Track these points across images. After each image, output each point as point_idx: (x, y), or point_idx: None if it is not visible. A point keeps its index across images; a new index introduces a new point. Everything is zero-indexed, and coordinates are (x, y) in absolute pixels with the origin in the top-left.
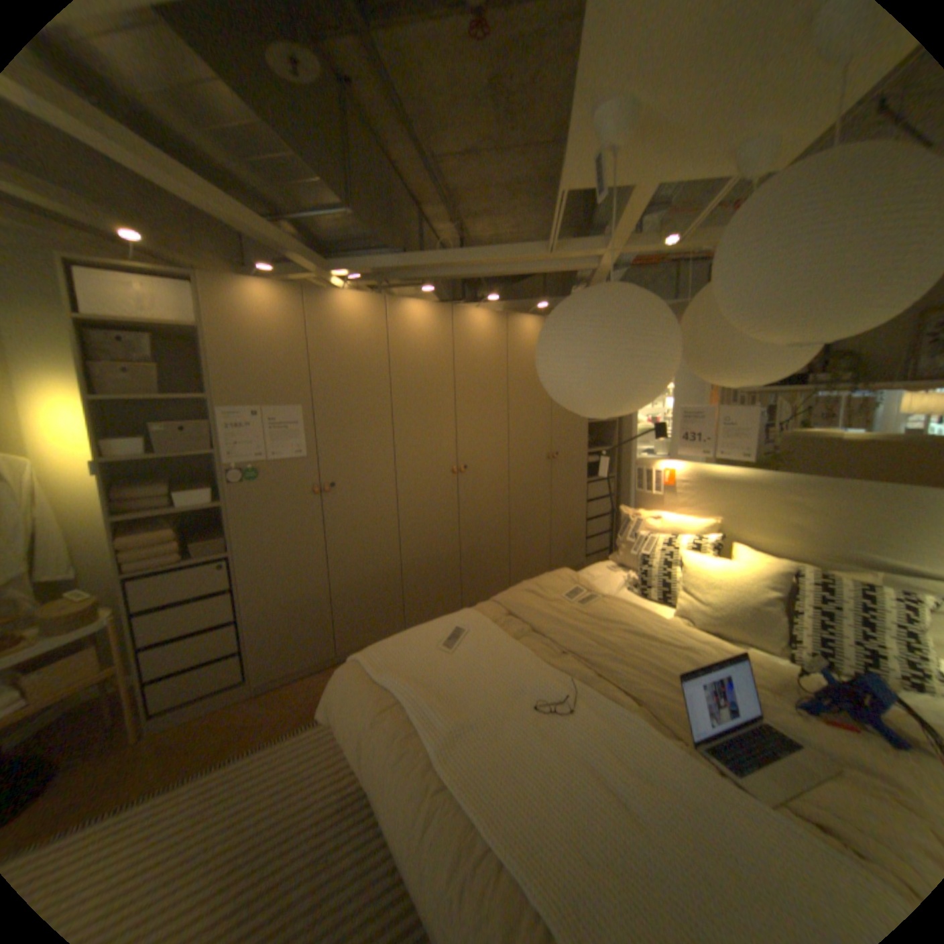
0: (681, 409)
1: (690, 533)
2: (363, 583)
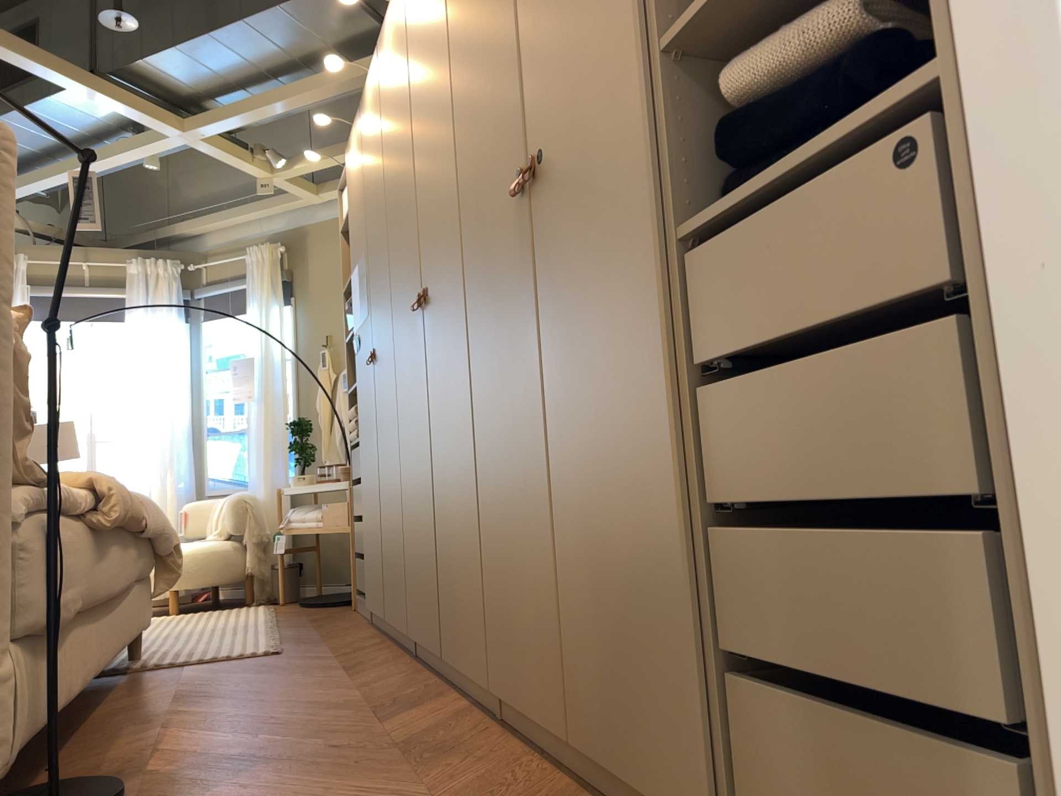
0: None
1: None
2: (393, 506)
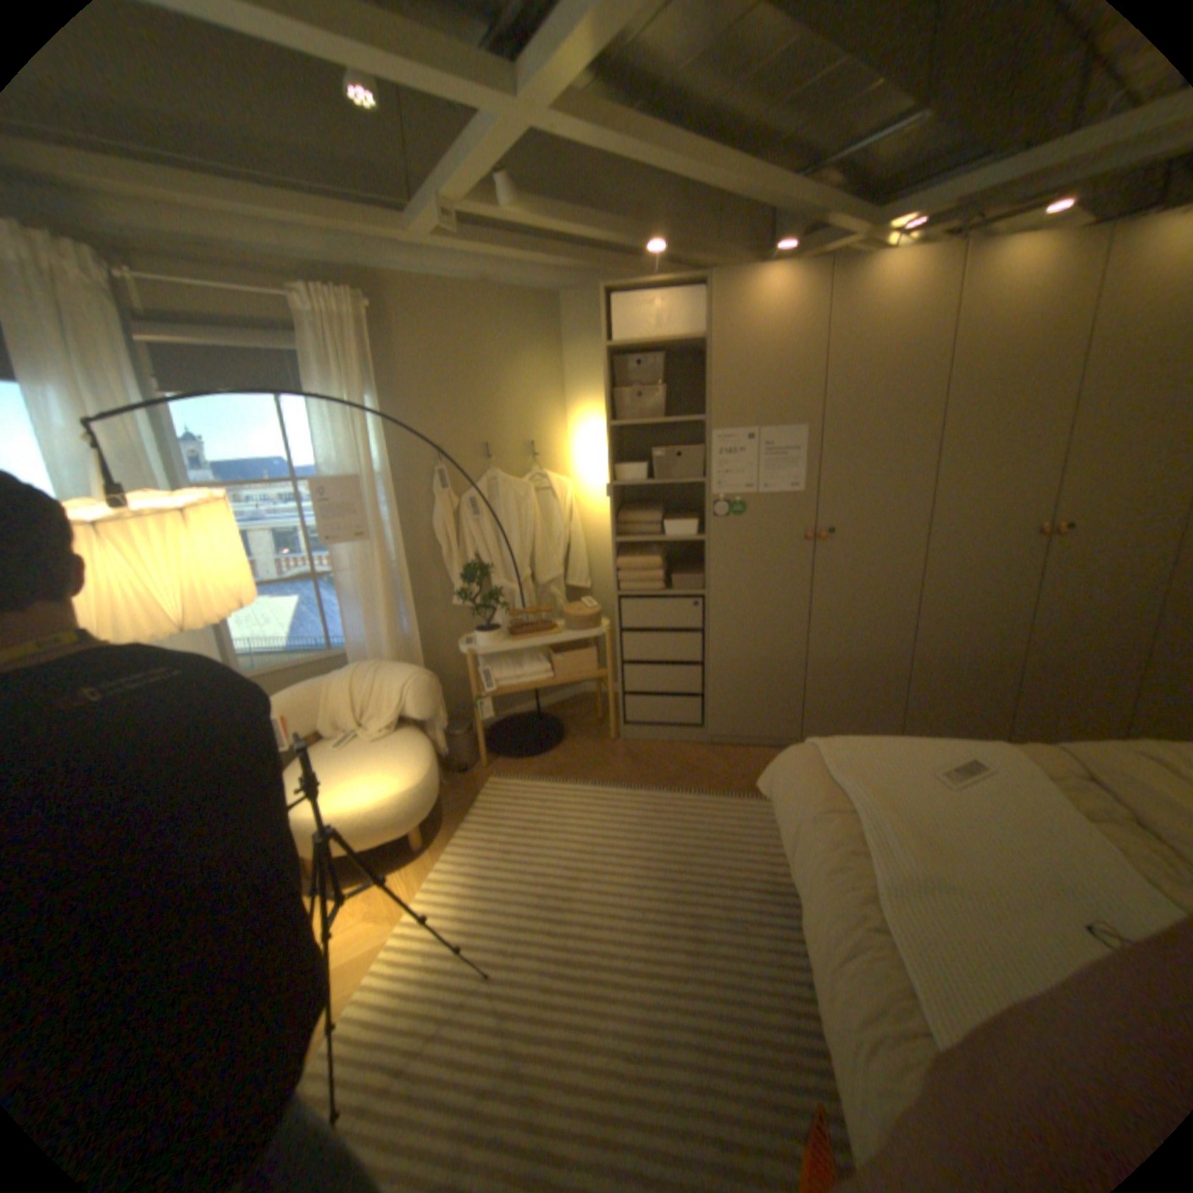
0: None
1: None
2: (851, 663)
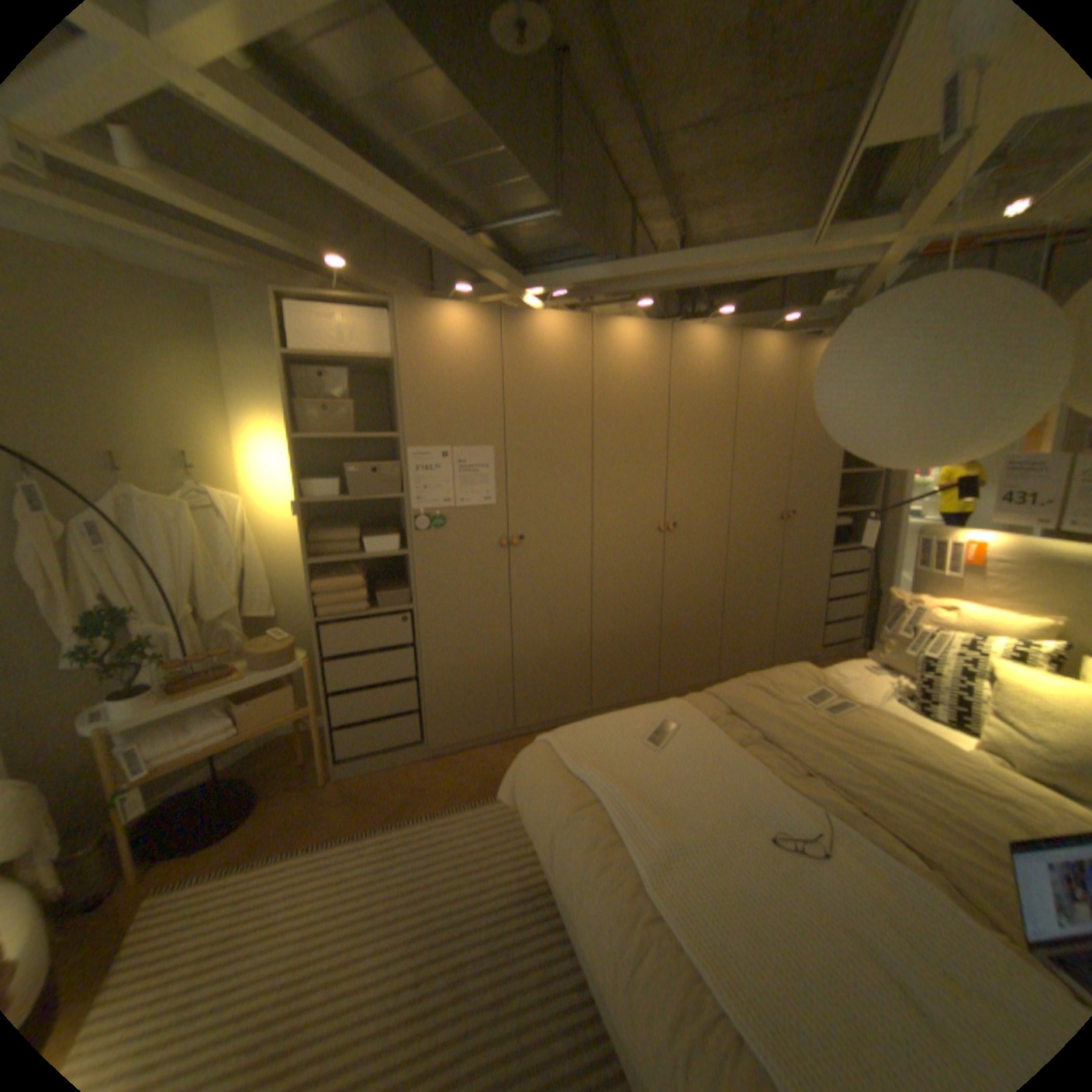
0: (1006, 457)
1: (1008, 635)
2: (548, 651)
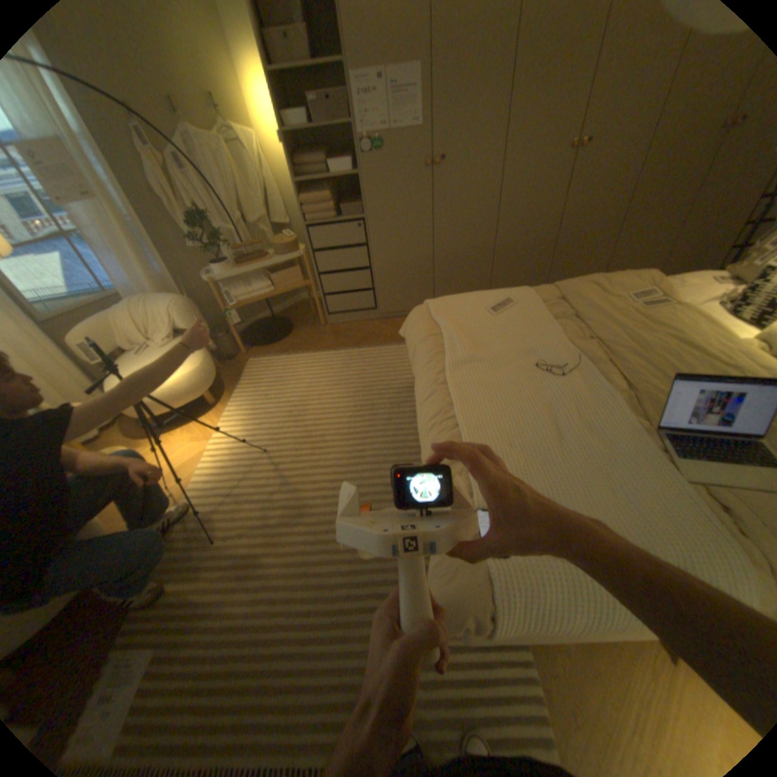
0: None
1: None
2: (459, 255)
